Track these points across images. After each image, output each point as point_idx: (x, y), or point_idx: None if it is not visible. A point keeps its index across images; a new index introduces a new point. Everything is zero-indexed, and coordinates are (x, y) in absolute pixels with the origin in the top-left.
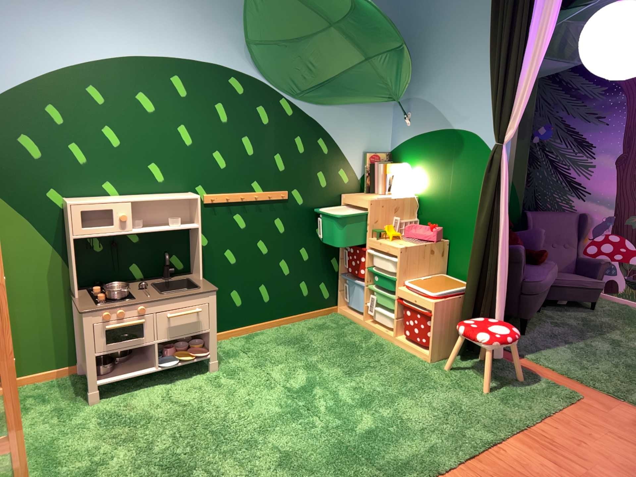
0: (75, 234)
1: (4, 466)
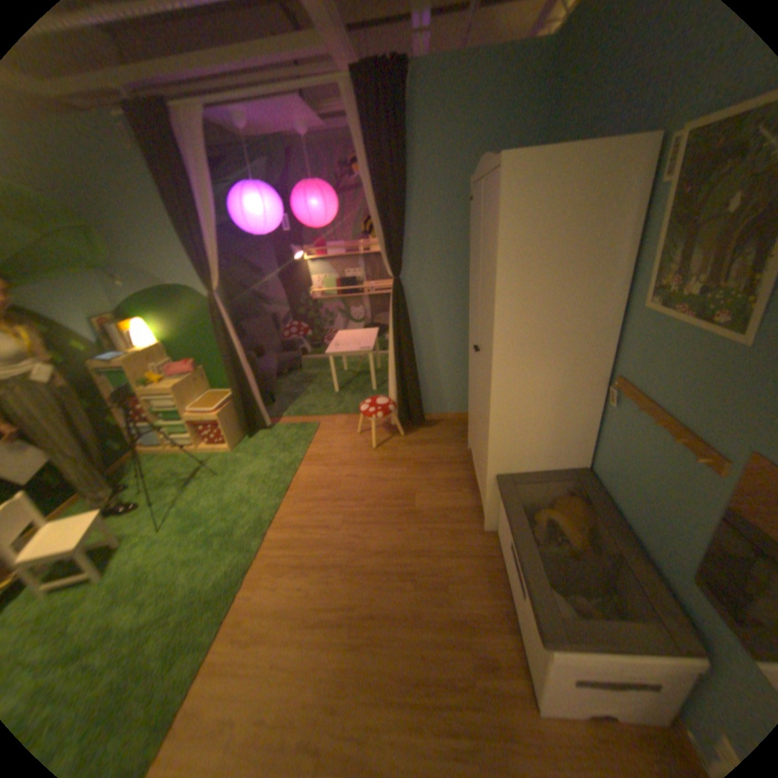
0: None
1: None
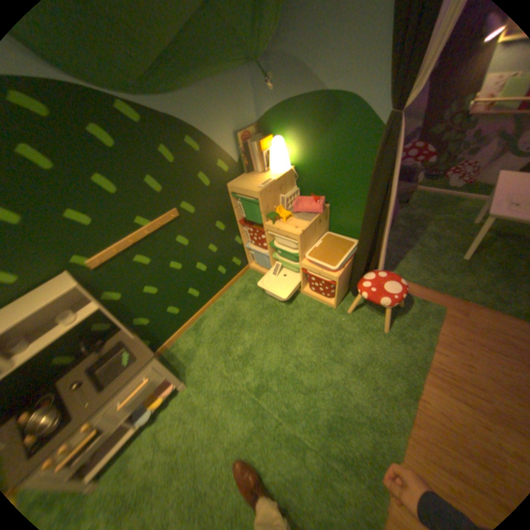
0: None
1: None
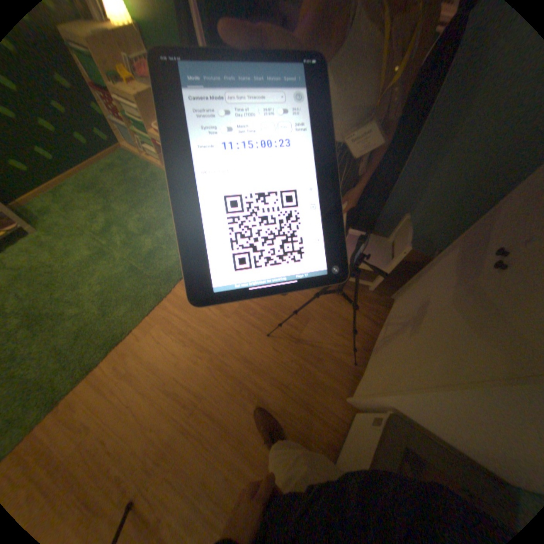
0: None
1: None
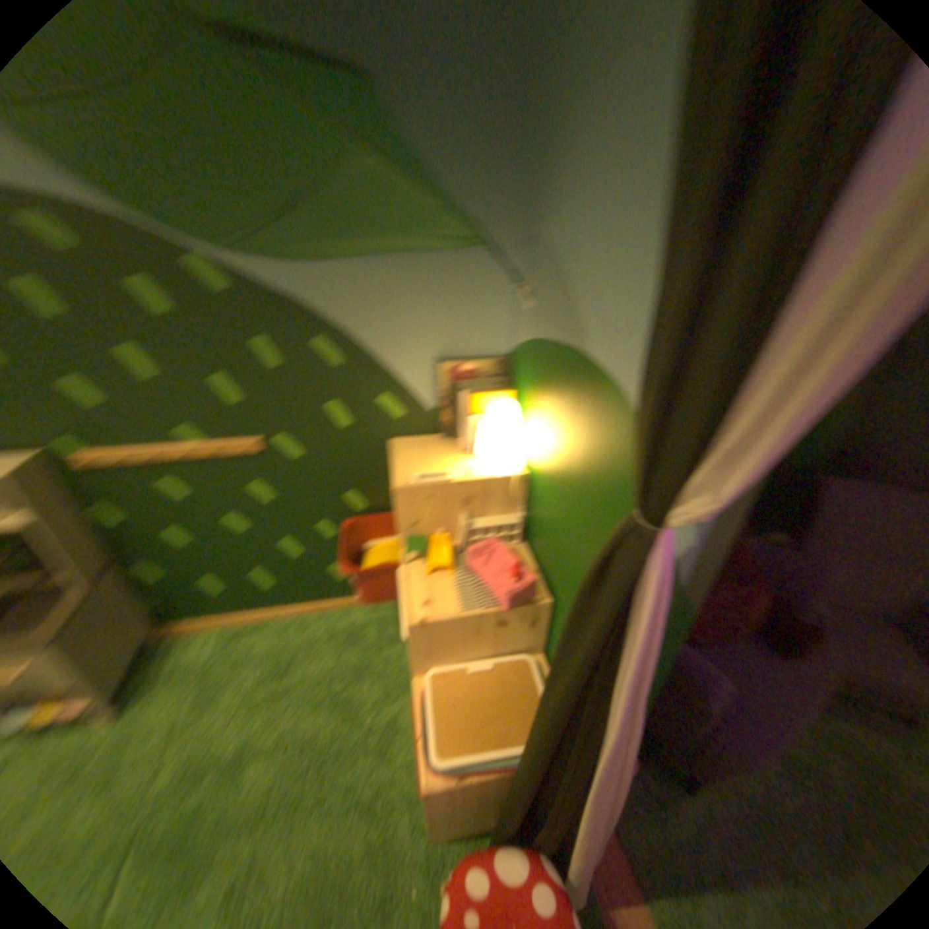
0: None
1: None
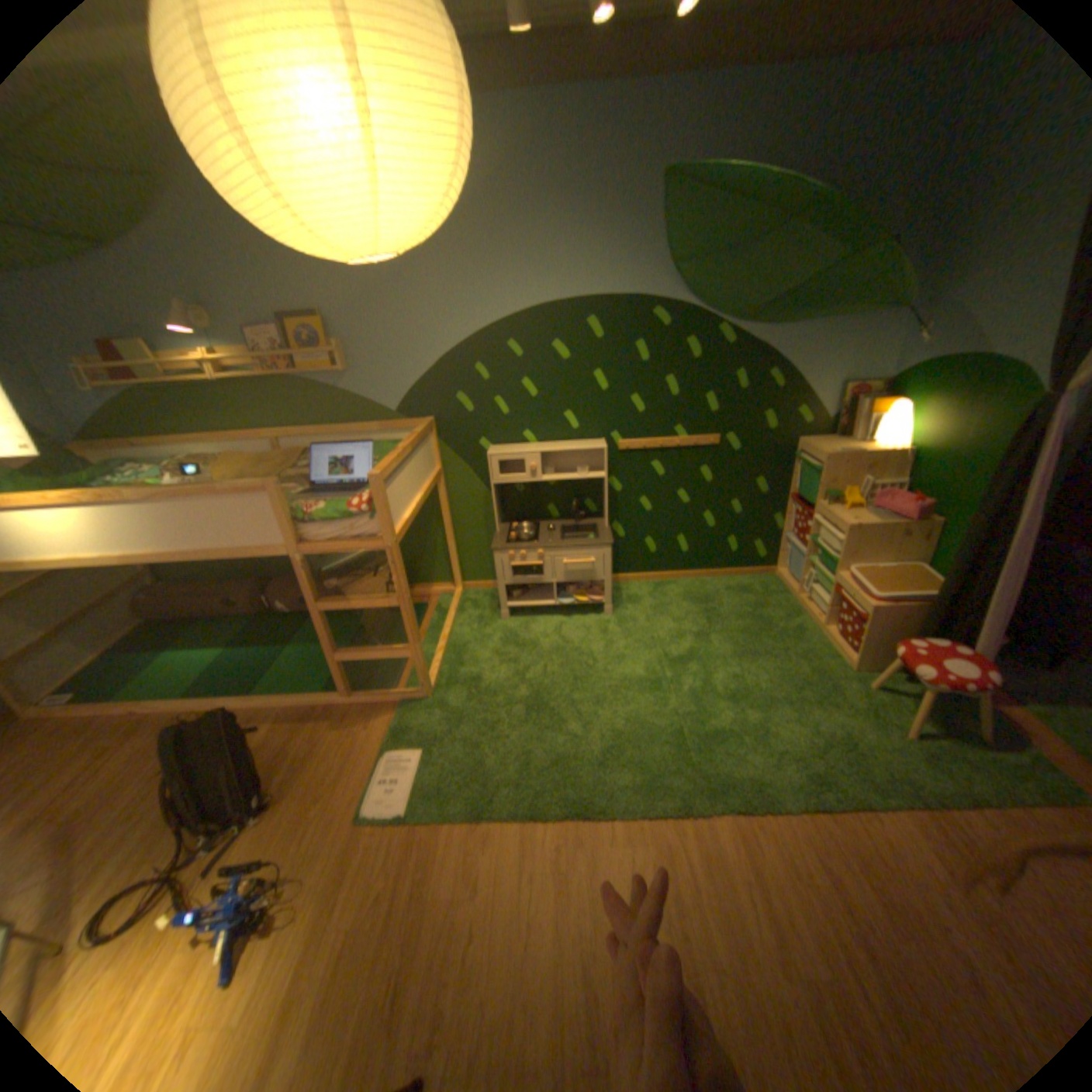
0: (494, 482)
1: (432, 654)
